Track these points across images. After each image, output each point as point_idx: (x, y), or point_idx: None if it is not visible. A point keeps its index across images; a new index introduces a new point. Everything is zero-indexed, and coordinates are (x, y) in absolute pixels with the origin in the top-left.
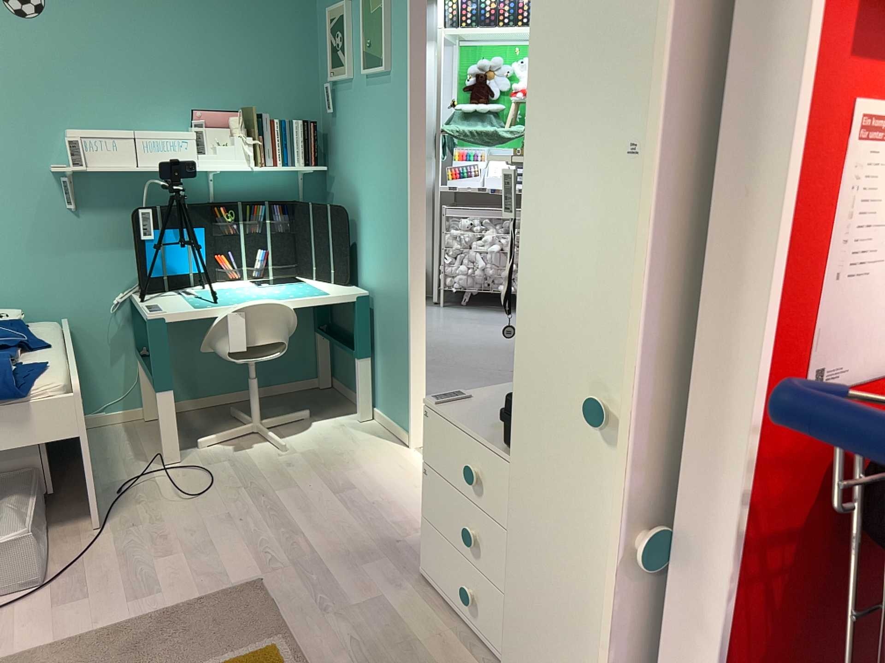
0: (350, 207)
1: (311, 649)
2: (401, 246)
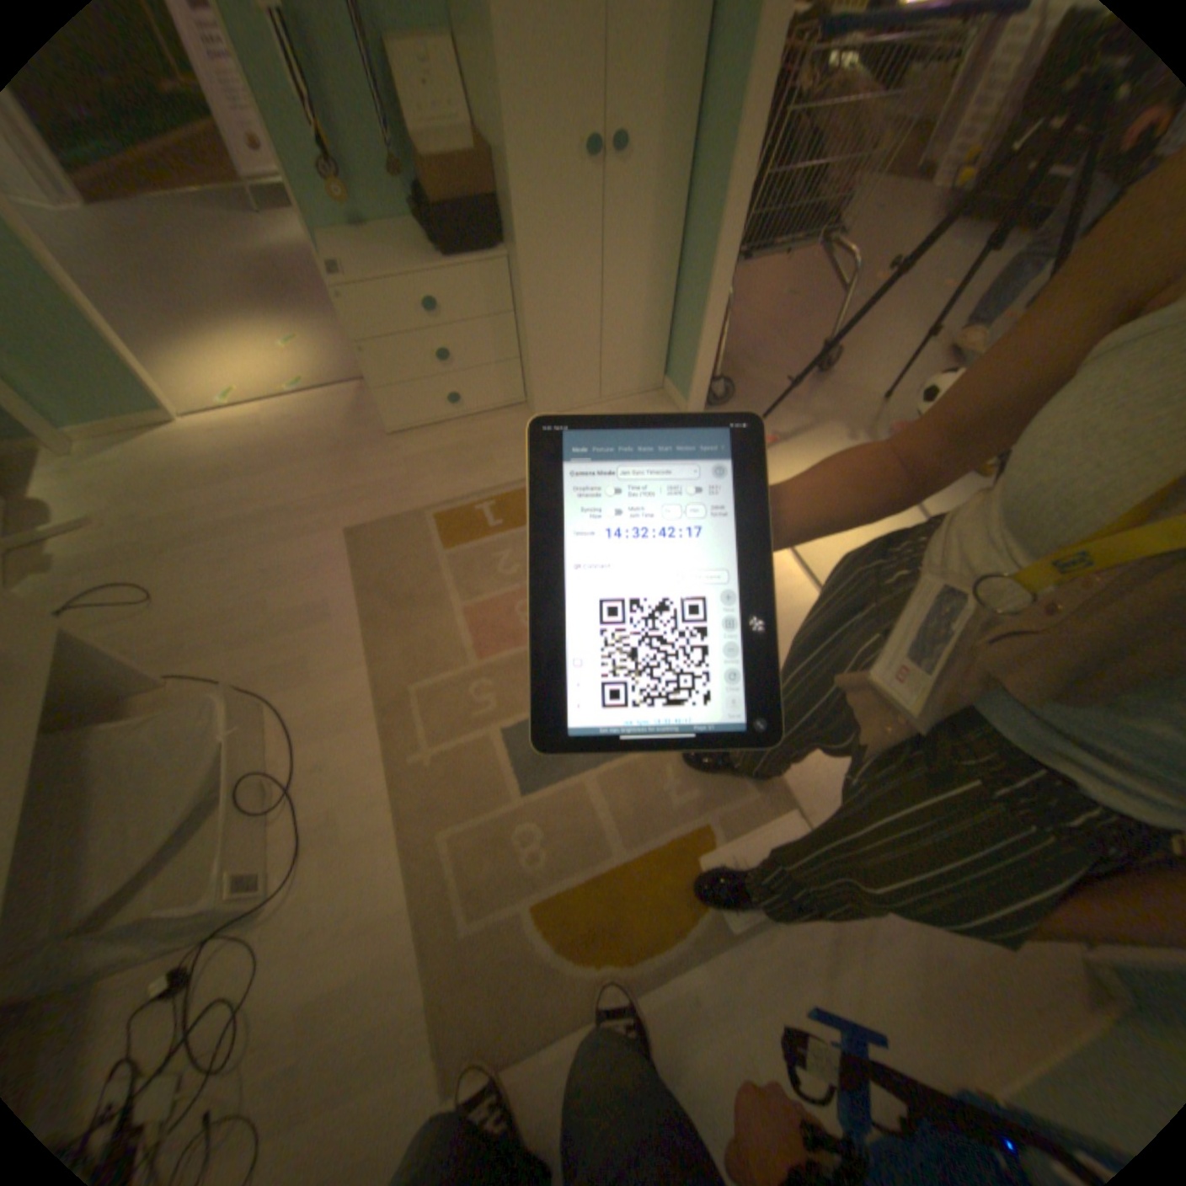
0: None
1: (442, 496)
2: None
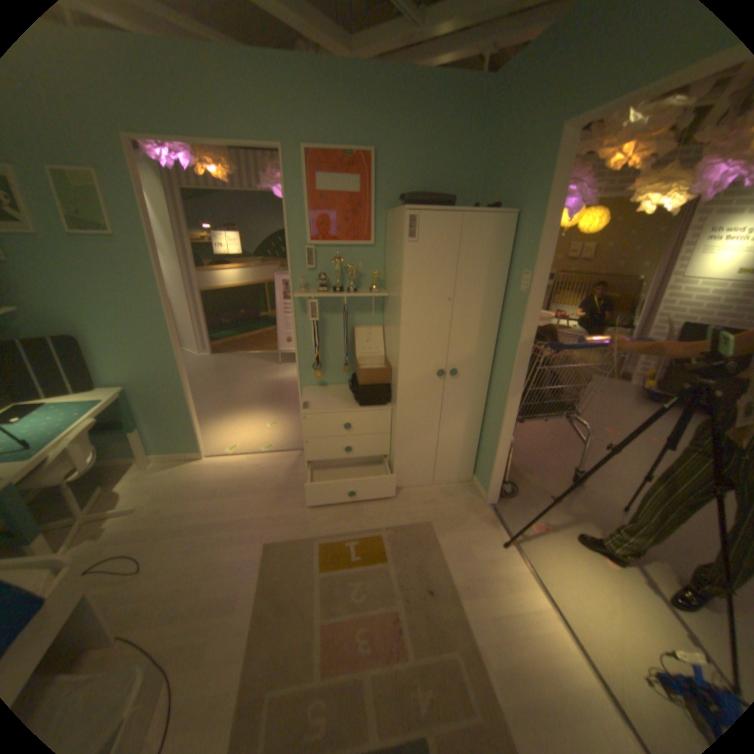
0: (64, 334)
1: (328, 532)
2: (159, 350)
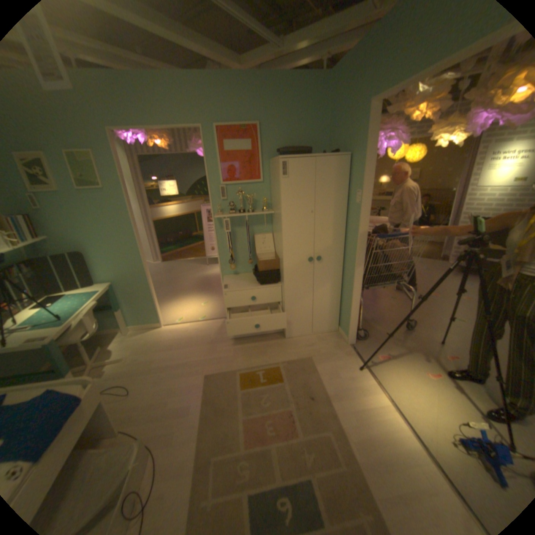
0: (74, 251)
1: (245, 367)
2: (132, 257)
